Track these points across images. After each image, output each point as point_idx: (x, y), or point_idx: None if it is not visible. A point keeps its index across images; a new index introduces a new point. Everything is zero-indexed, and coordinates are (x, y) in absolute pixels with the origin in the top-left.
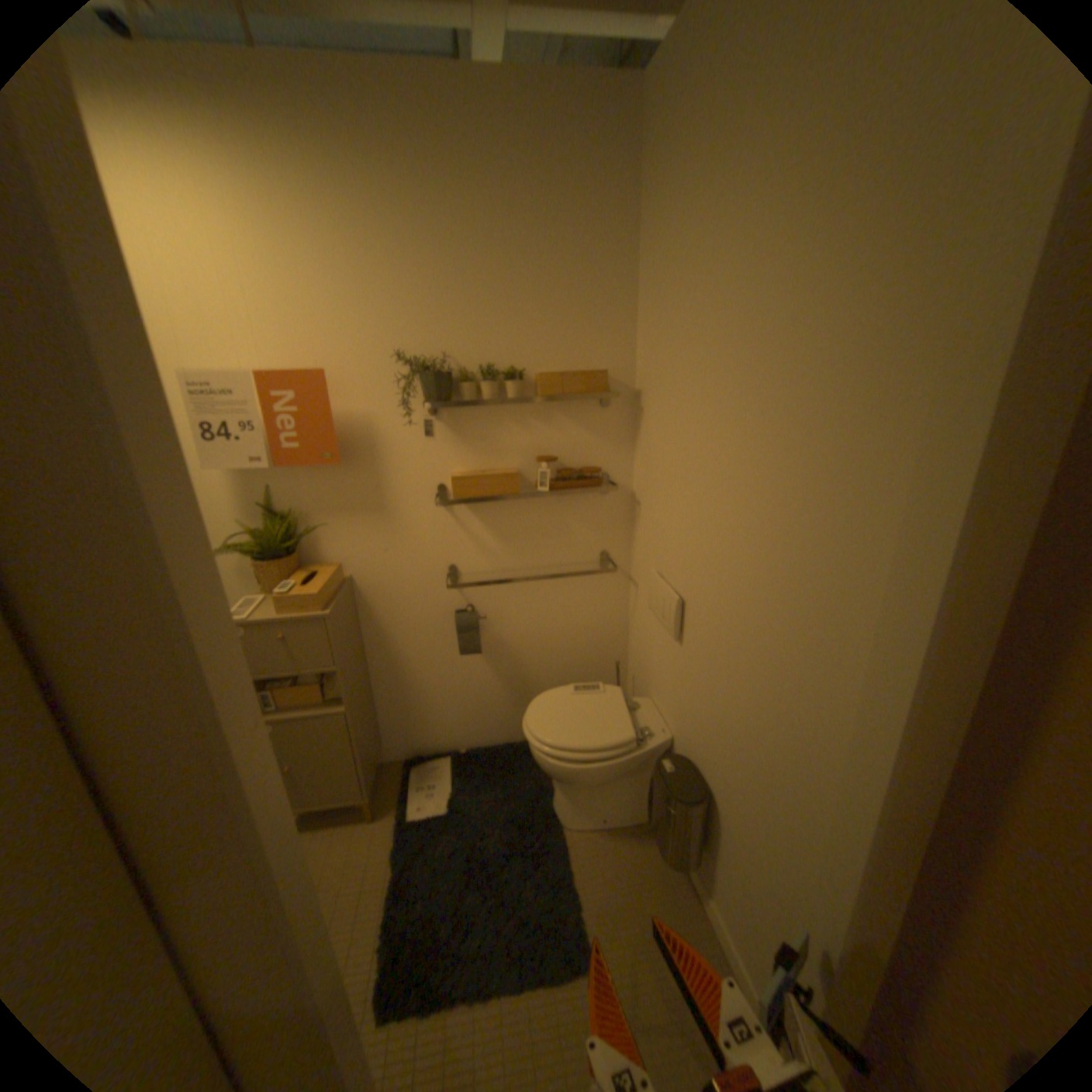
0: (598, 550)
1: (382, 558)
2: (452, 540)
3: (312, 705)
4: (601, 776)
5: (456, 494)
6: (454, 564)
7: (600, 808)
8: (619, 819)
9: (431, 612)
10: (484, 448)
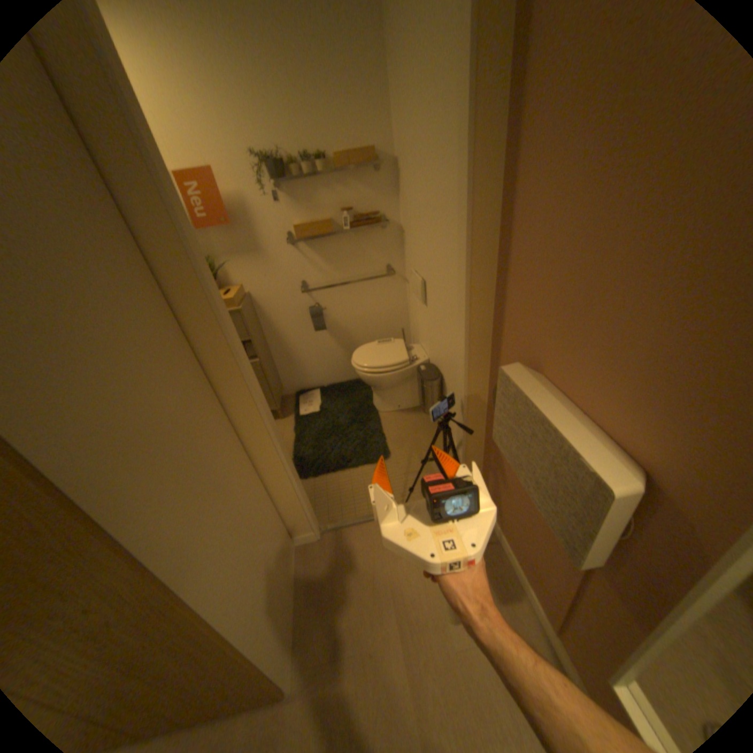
0: (385, 264)
1: (264, 280)
2: (300, 266)
3: None
4: (391, 379)
5: (298, 236)
6: (304, 280)
7: (396, 399)
8: (406, 404)
9: (296, 309)
10: (309, 206)
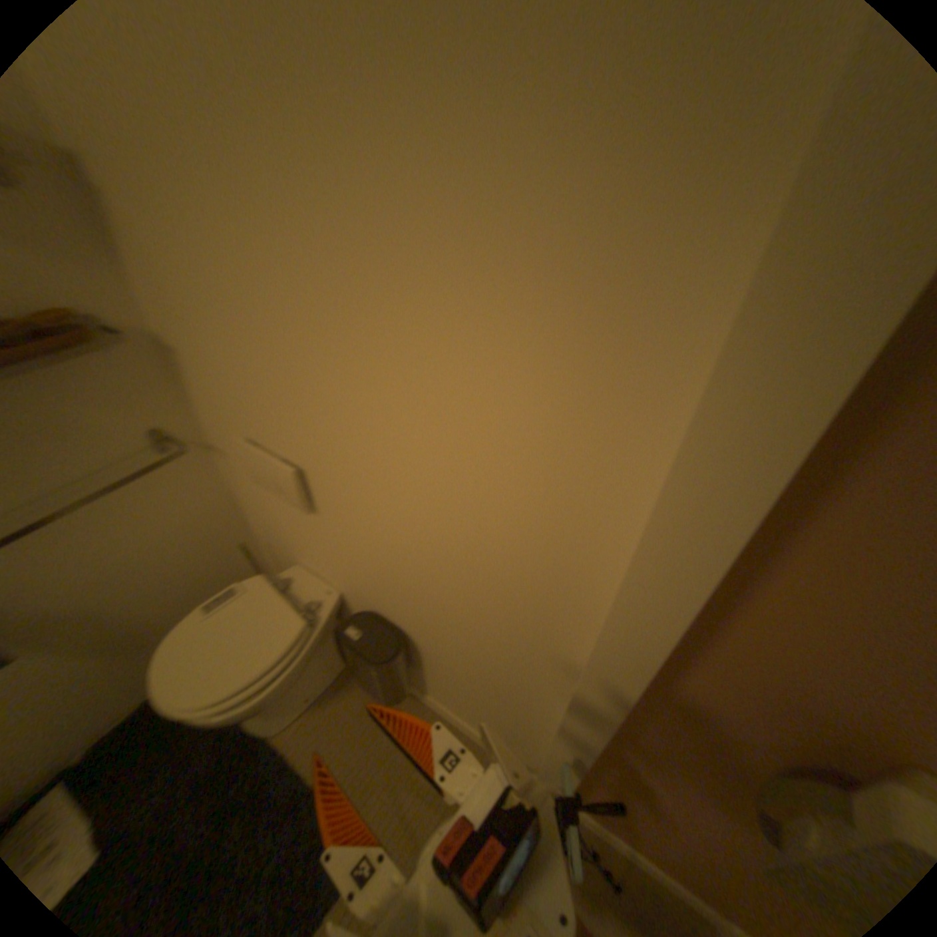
0: (135, 431)
1: None
2: None
3: None
4: (283, 686)
5: None
6: None
7: (292, 696)
8: (314, 688)
9: None
10: None
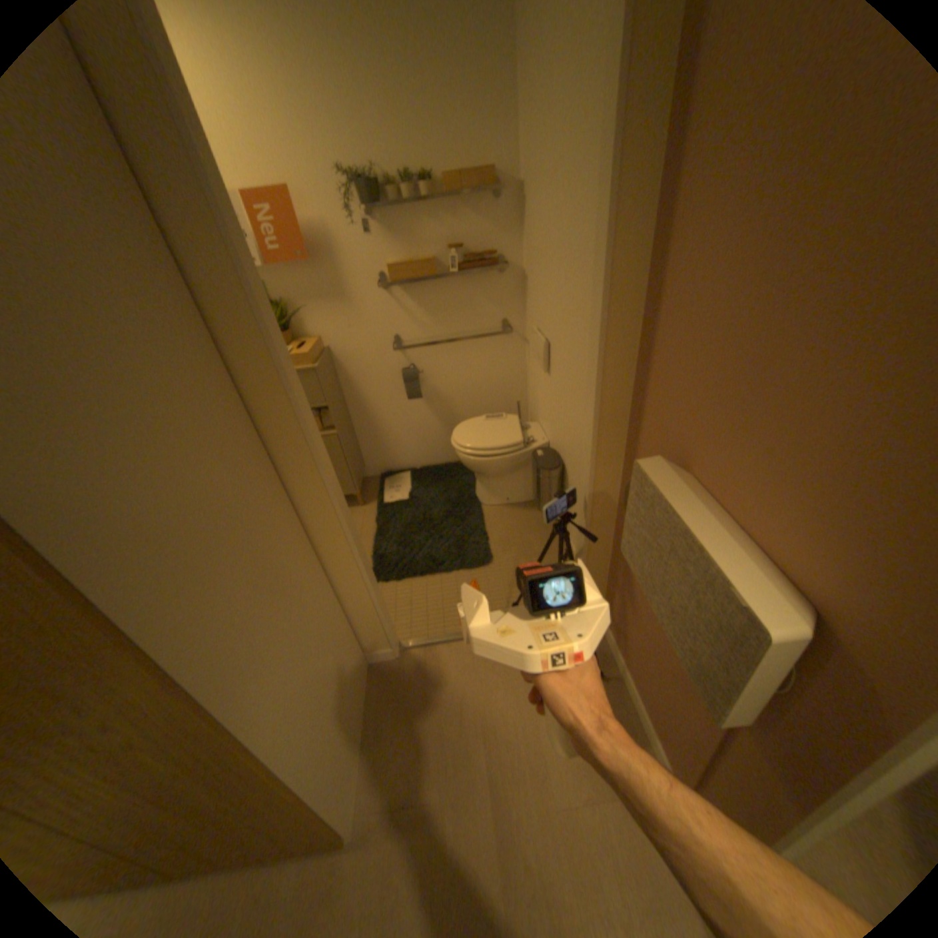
0: (500, 319)
1: (348, 333)
2: (394, 317)
3: None
4: (500, 465)
5: (392, 279)
6: (398, 334)
7: (504, 491)
8: (516, 497)
9: (385, 371)
10: (409, 241)
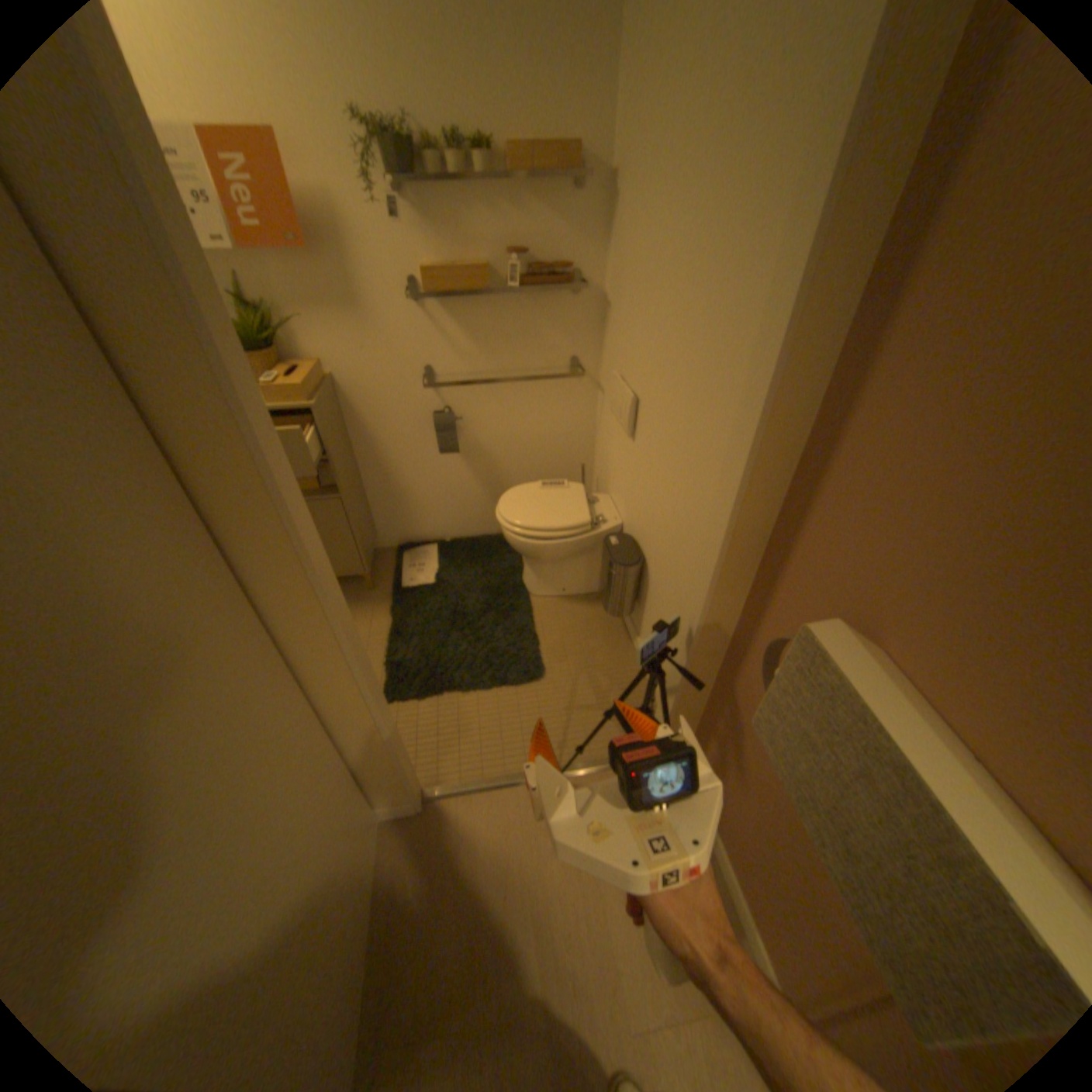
0: (569, 356)
1: (359, 357)
2: (426, 340)
3: (311, 491)
4: (560, 551)
5: (427, 288)
6: (430, 365)
7: (560, 580)
8: (575, 588)
9: (410, 413)
10: (452, 236)
